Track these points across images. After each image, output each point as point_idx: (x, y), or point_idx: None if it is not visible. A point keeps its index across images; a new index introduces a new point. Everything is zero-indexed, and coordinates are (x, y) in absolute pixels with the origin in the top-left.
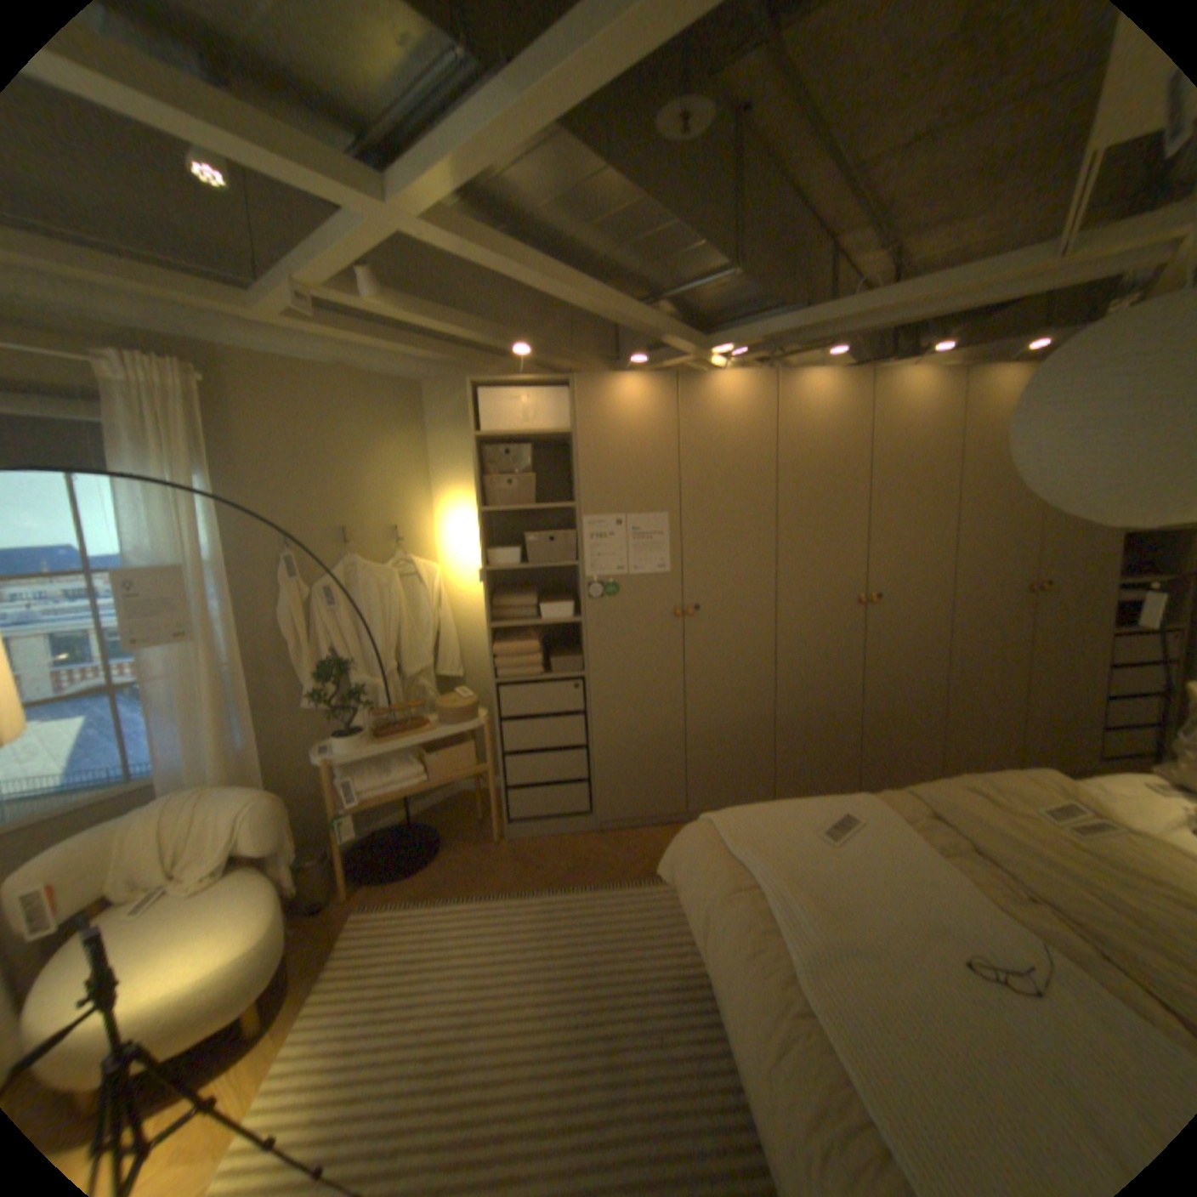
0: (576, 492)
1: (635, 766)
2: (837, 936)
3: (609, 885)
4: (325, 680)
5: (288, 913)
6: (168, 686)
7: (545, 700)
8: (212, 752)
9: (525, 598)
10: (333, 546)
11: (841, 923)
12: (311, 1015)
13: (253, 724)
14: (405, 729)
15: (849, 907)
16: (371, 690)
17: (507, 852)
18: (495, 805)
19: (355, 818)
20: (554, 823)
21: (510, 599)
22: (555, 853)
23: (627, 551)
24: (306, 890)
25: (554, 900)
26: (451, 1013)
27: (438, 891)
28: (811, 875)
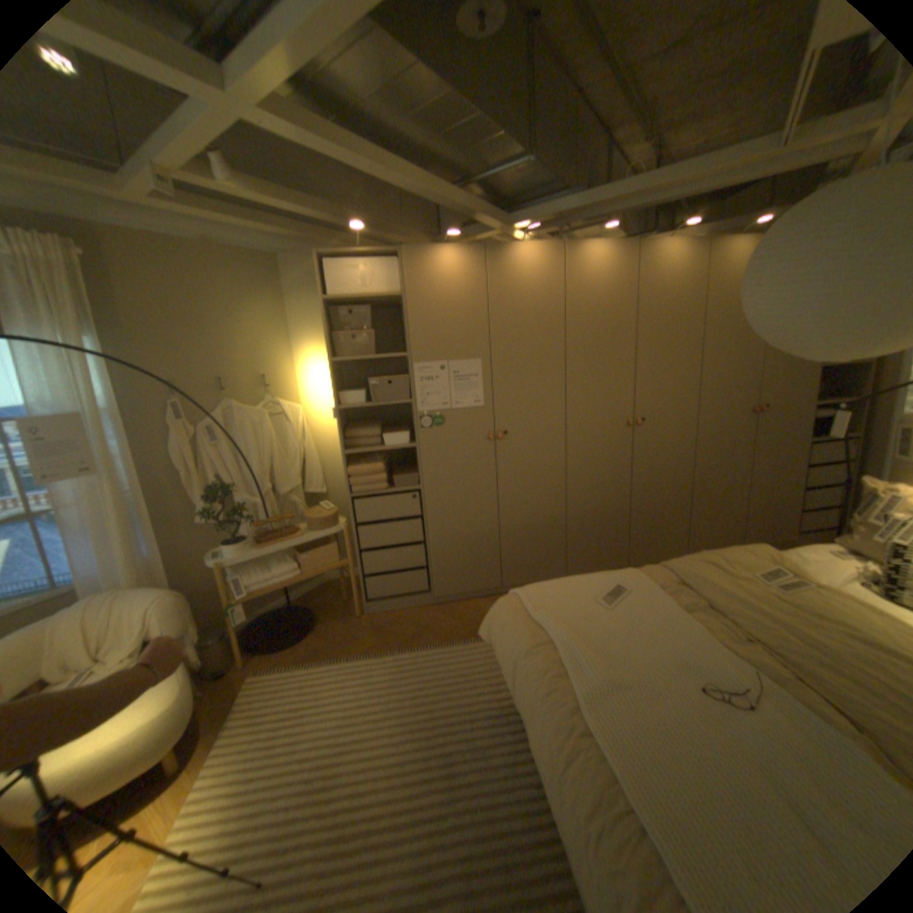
0: (407, 344)
1: (461, 555)
2: (609, 676)
3: (444, 644)
4: (212, 501)
5: (197, 680)
6: (79, 512)
7: (390, 509)
8: (122, 562)
9: (371, 430)
10: (211, 392)
11: (612, 666)
12: (218, 755)
13: (155, 538)
14: (281, 536)
15: (618, 653)
16: (251, 506)
17: (366, 623)
18: (355, 589)
19: (246, 605)
20: (401, 600)
21: (358, 431)
22: (403, 622)
23: (450, 390)
24: (209, 662)
25: (402, 657)
26: (326, 745)
27: (313, 656)
28: (591, 631)
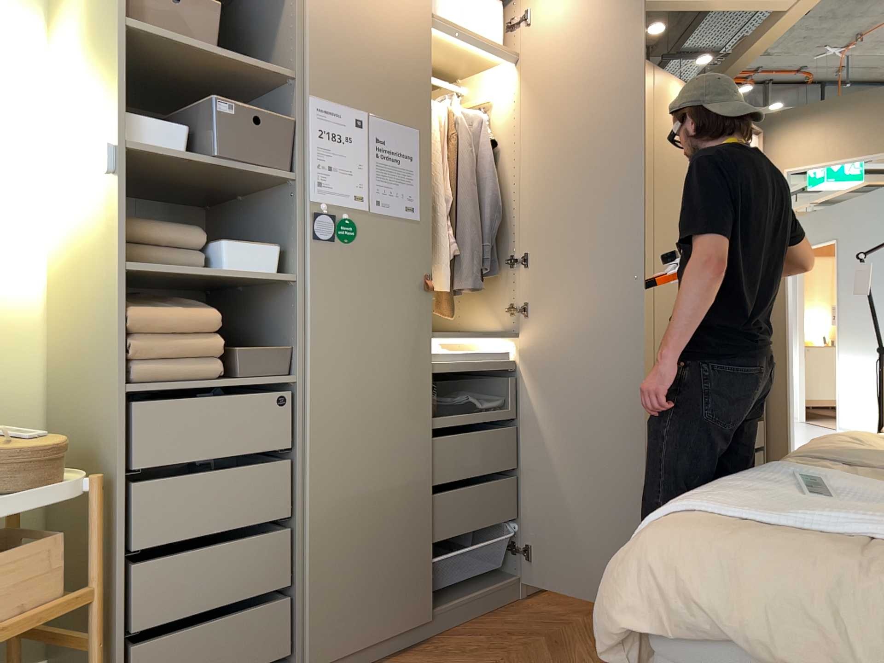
0: (297, 53)
1: (366, 547)
2: None
3: None
4: None
5: None
6: None
7: (223, 430)
8: None
9: (183, 229)
10: None
11: None
12: None
13: None
14: None
15: None
16: None
17: None
18: None
19: None
20: None
21: (151, 225)
22: None
23: (368, 171)
24: None
25: None
26: None
27: None
28: None
